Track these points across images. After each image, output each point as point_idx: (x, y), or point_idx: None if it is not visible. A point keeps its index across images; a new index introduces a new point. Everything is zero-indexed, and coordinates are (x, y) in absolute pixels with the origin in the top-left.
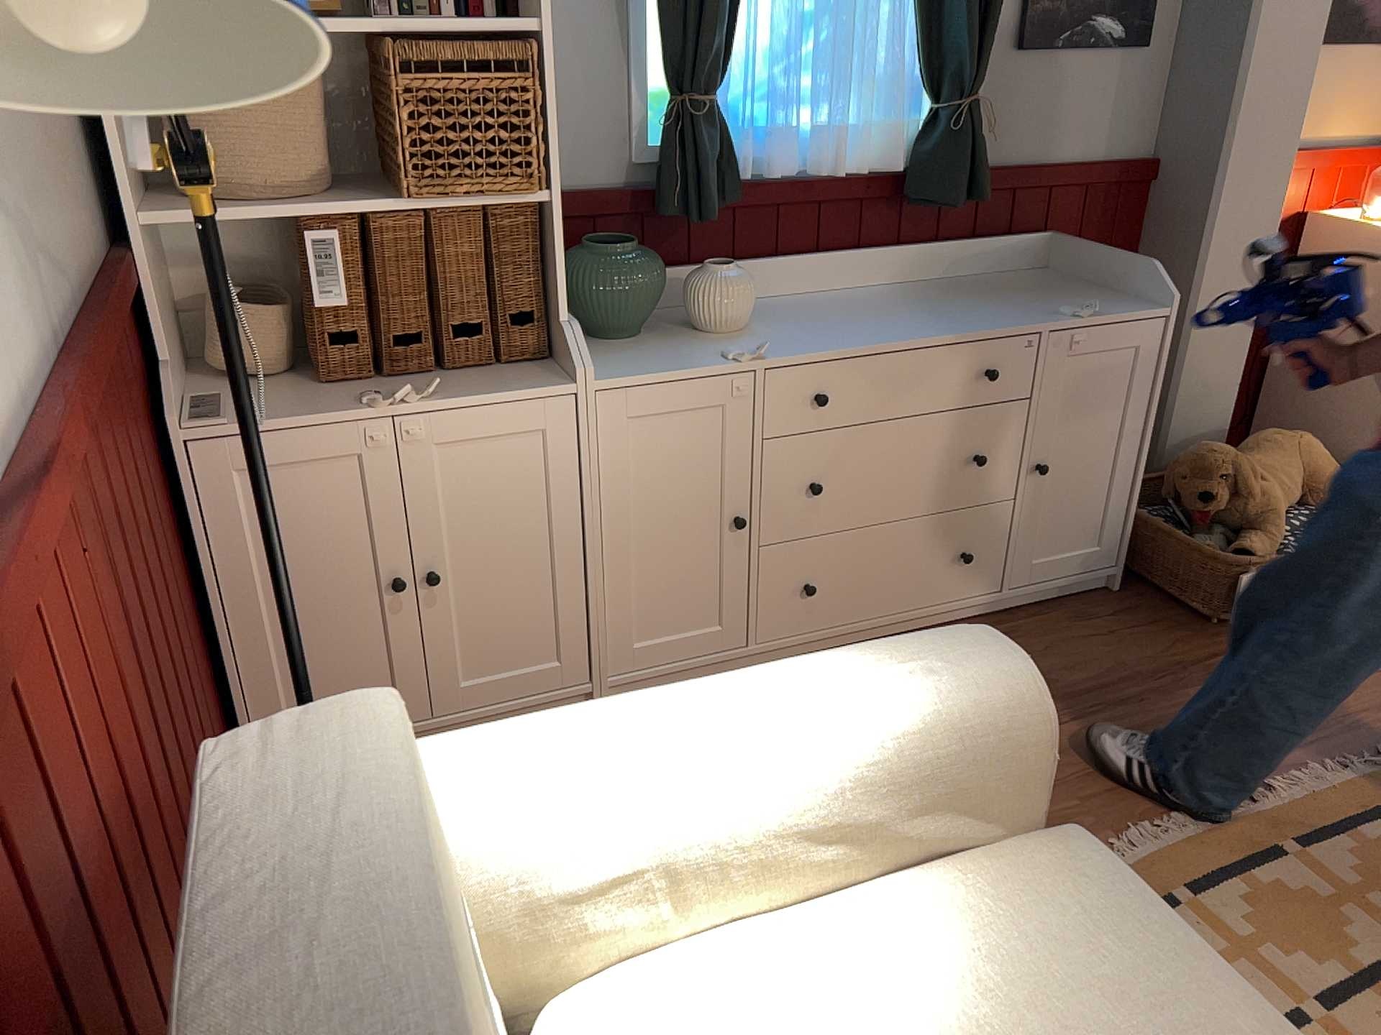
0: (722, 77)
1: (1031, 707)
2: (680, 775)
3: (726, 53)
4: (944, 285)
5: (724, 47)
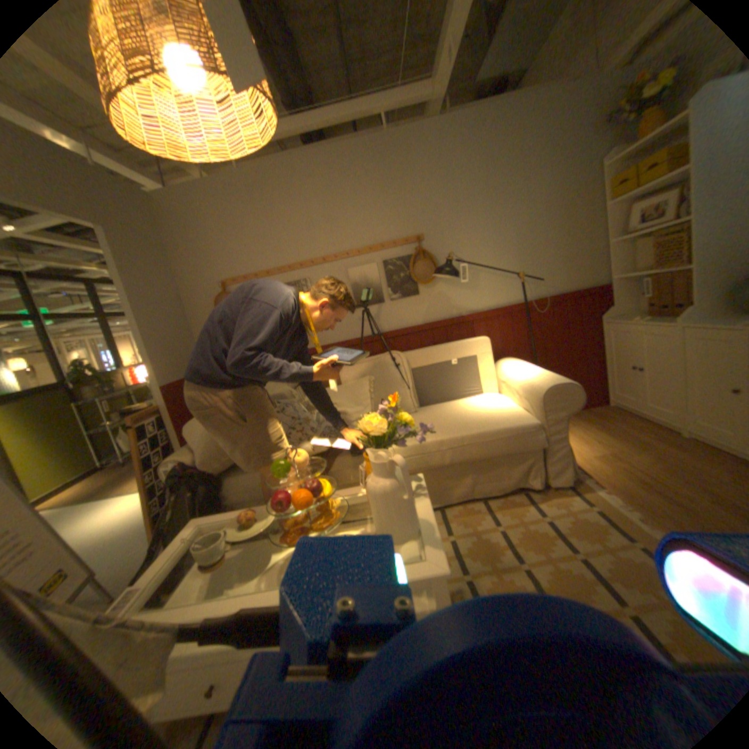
0: None
1: (546, 392)
2: (514, 371)
3: None
4: None
5: None
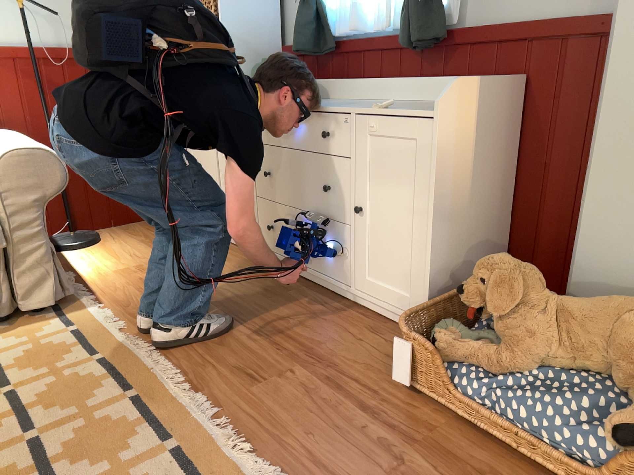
0: None
1: (4, 161)
2: None
3: None
4: (422, 103)
5: None
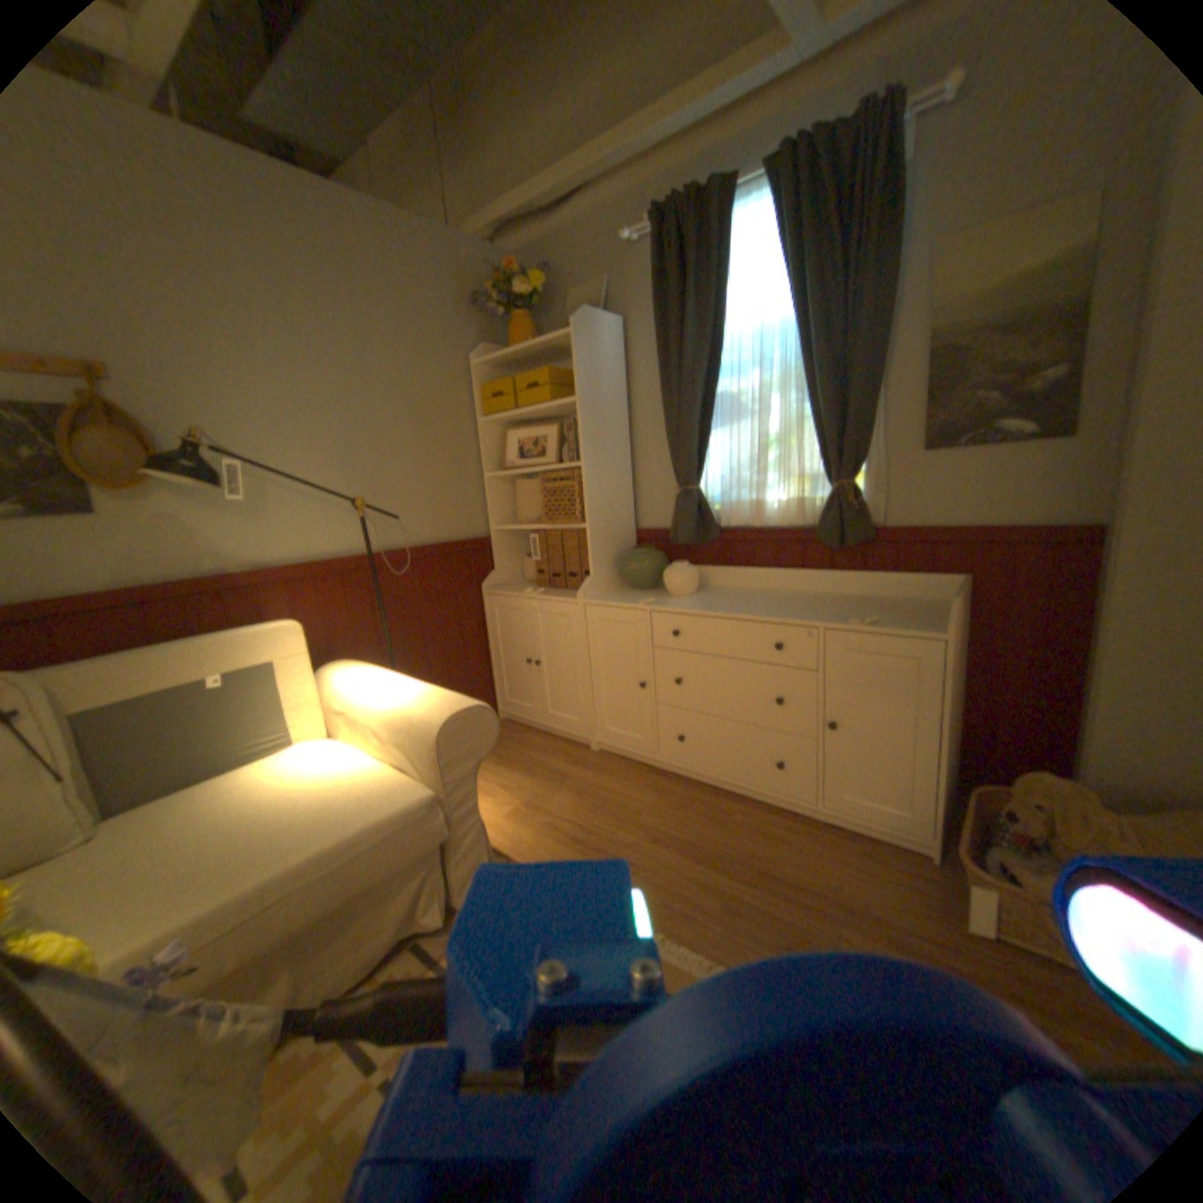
0: (711, 477)
1: (441, 730)
2: (365, 691)
3: (700, 466)
4: (851, 597)
5: (694, 463)
